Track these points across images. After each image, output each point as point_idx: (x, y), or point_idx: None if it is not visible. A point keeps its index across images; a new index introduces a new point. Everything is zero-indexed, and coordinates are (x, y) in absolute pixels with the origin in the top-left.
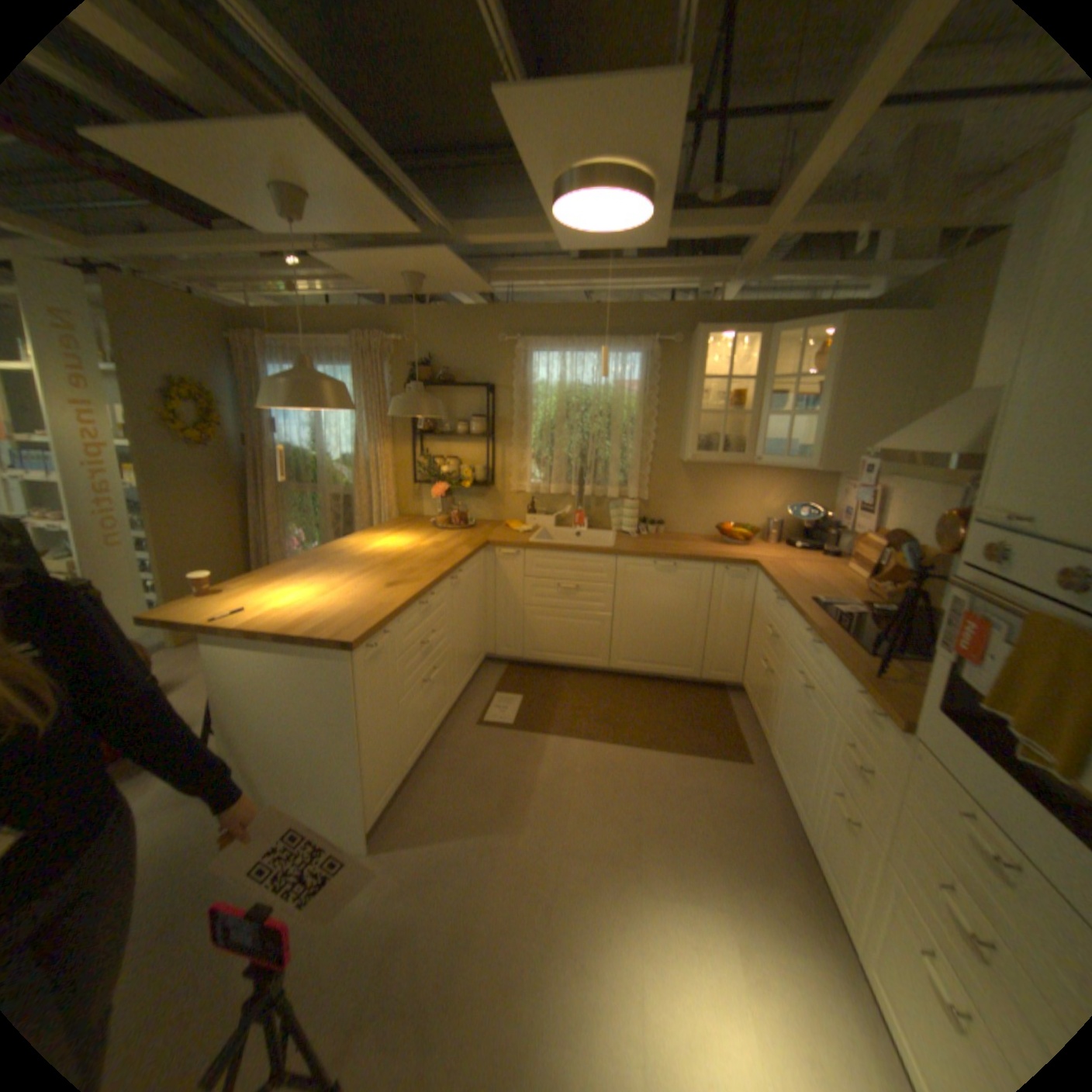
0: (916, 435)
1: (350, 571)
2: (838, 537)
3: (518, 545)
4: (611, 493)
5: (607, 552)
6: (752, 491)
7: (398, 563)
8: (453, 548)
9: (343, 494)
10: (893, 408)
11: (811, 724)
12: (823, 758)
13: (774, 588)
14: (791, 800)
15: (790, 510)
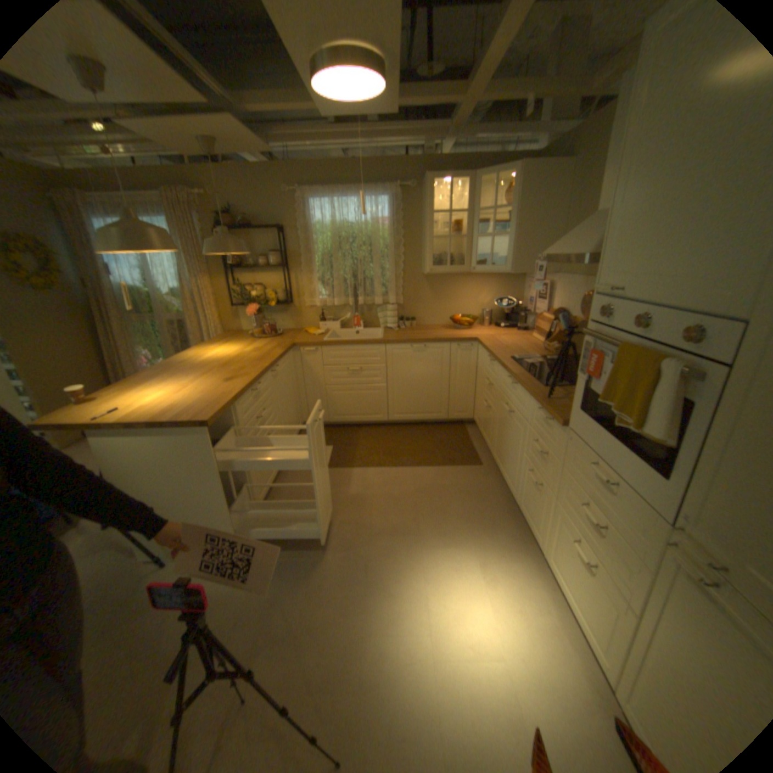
0: (566, 244)
1: (194, 374)
2: (525, 317)
3: (316, 344)
4: (377, 301)
5: (379, 342)
6: (471, 292)
7: (230, 365)
8: (269, 350)
9: (176, 320)
10: (554, 228)
11: (513, 434)
12: (521, 452)
13: (488, 354)
14: (505, 481)
15: (495, 303)
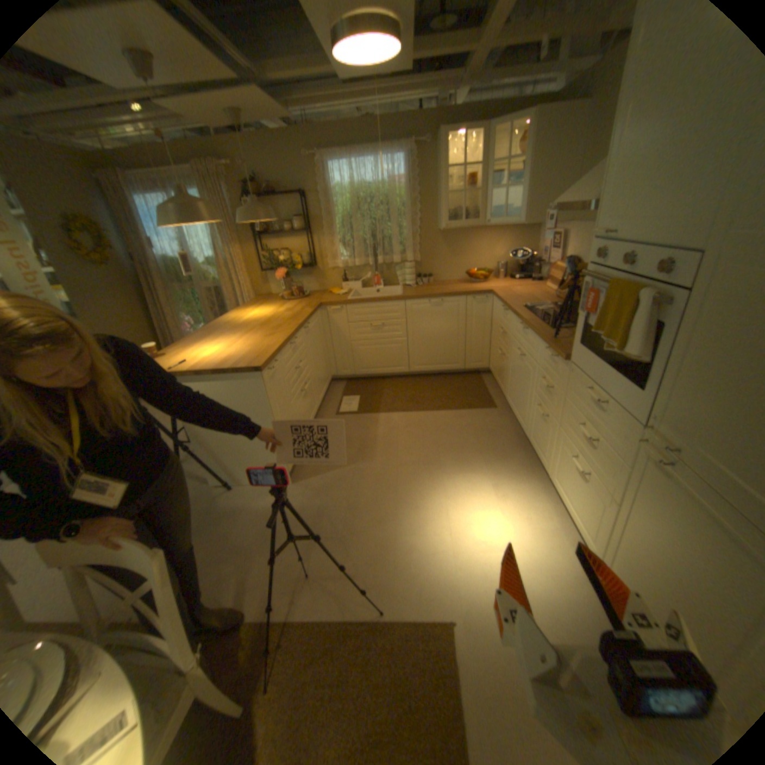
0: (575, 191)
1: (239, 332)
2: (539, 268)
3: (340, 302)
4: (395, 259)
5: (398, 298)
6: (486, 245)
7: (267, 323)
8: (299, 310)
9: (211, 287)
10: (568, 175)
11: (523, 375)
12: (530, 390)
13: (501, 304)
14: (516, 419)
15: (510, 255)
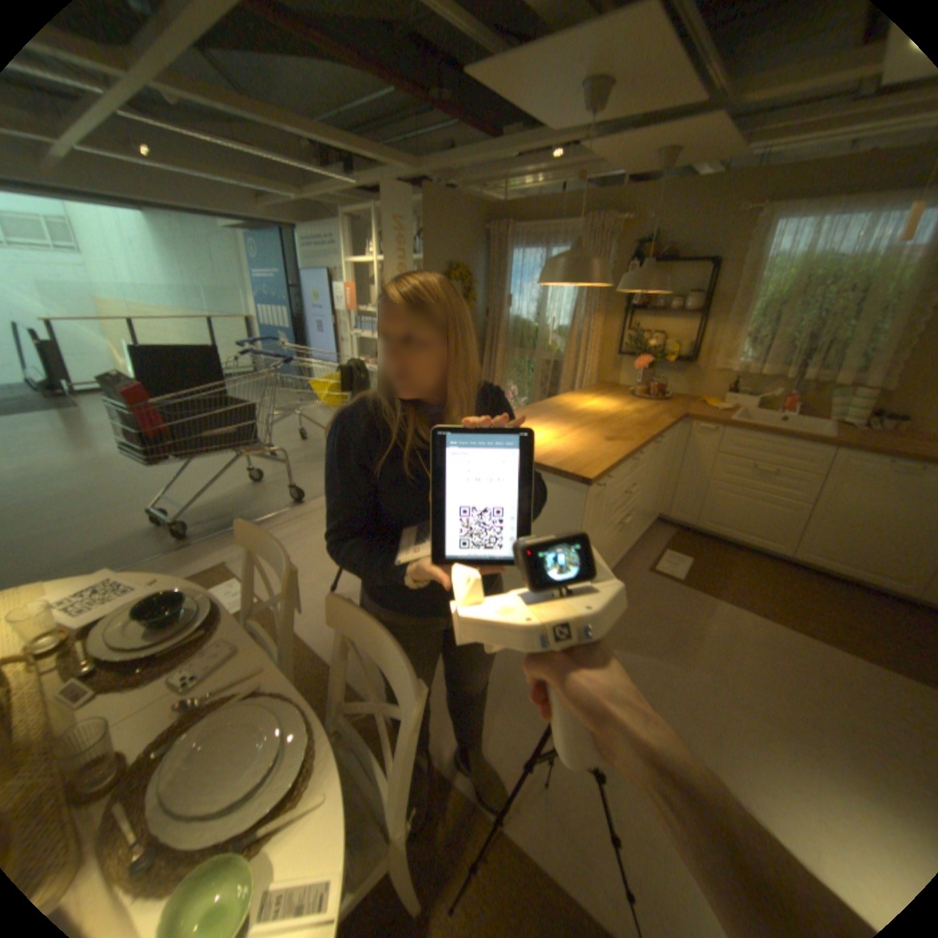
0: None
1: (571, 423)
2: None
3: (719, 421)
4: (842, 378)
5: (828, 441)
6: None
7: (608, 422)
8: (654, 415)
9: (552, 360)
10: None
11: None
12: None
13: None
14: None
15: None
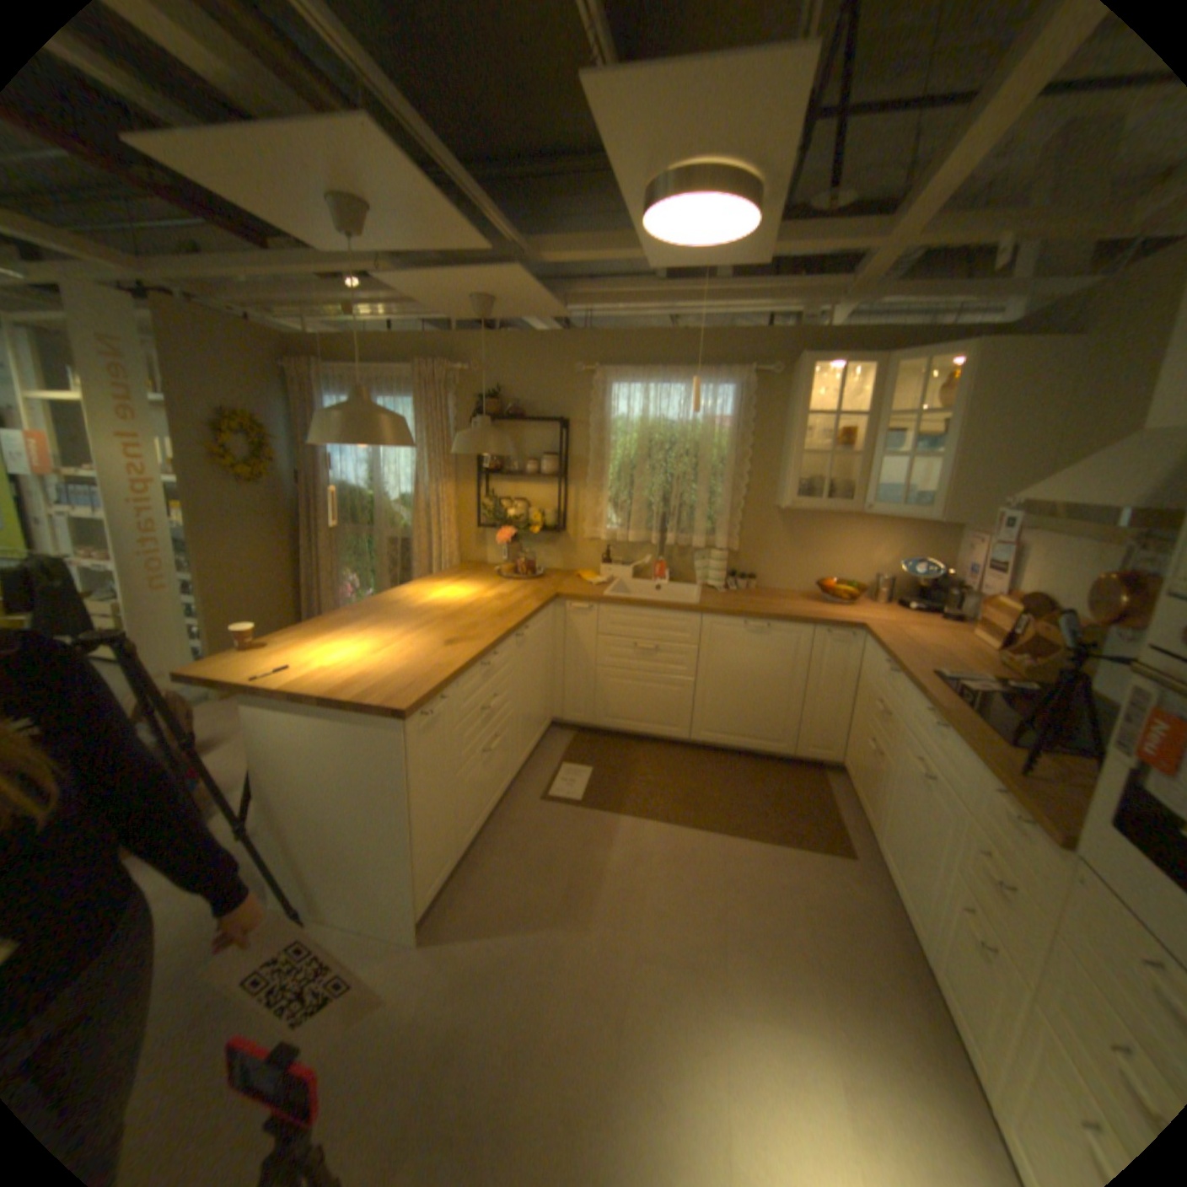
0: (1072, 483)
1: (406, 625)
2: (962, 599)
3: (591, 598)
4: (696, 542)
5: (692, 609)
6: (859, 543)
7: (458, 617)
8: (519, 600)
9: (401, 537)
10: (1035, 450)
11: (932, 821)
12: (947, 863)
13: (886, 656)
14: (904, 907)
15: (904, 566)
